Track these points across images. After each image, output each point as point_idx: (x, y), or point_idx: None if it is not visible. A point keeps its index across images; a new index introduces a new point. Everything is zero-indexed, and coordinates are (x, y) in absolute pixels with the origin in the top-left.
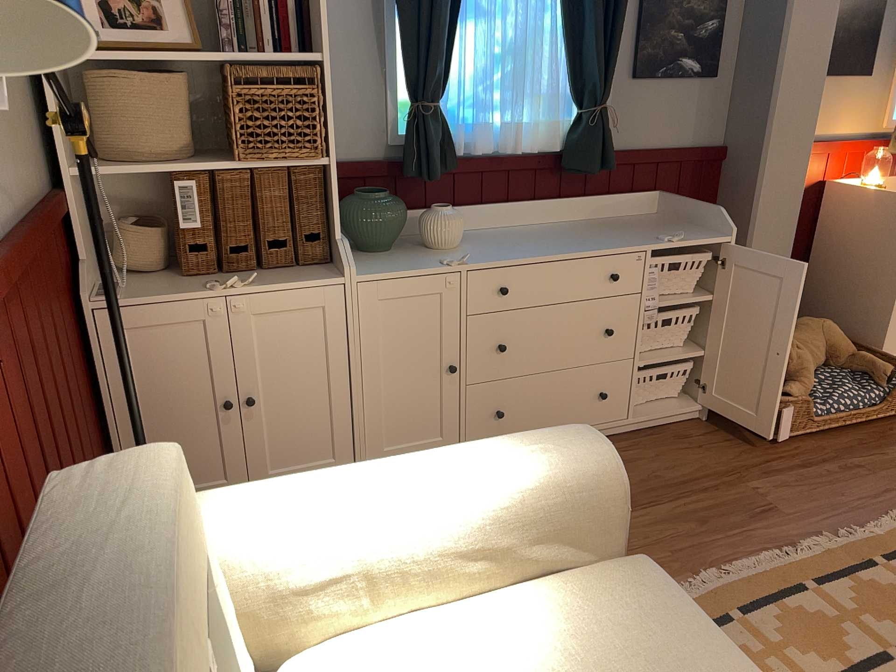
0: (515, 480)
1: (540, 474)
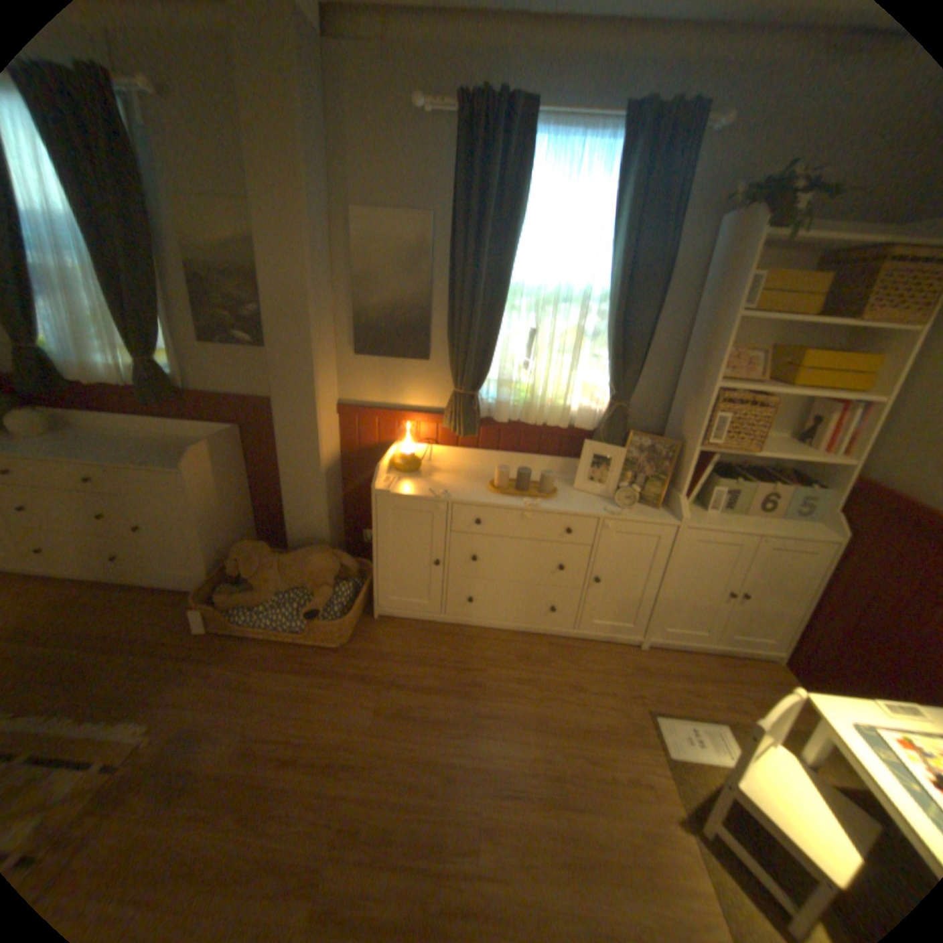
0: None
1: None
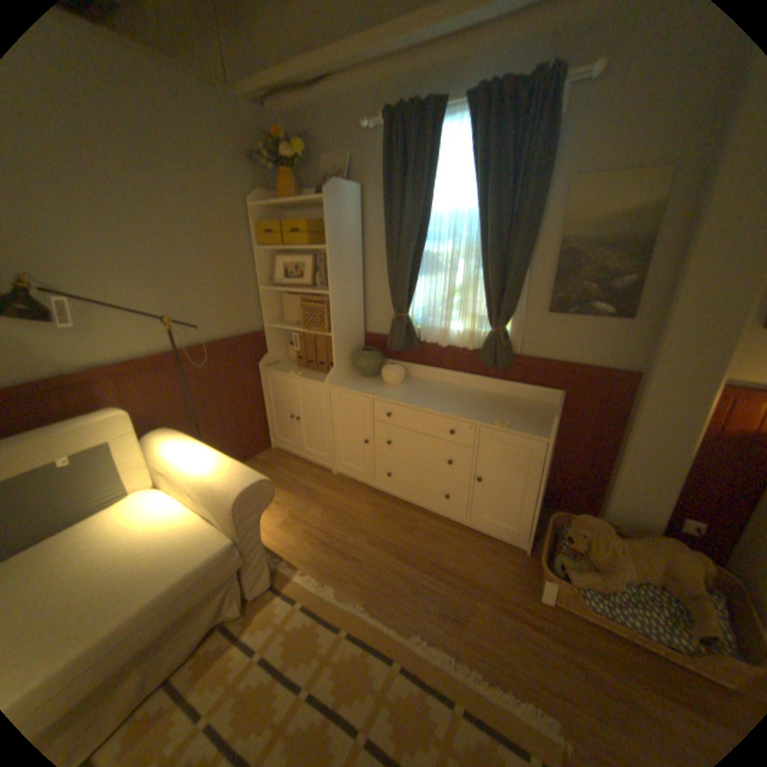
0: (209, 479)
1: (215, 483)
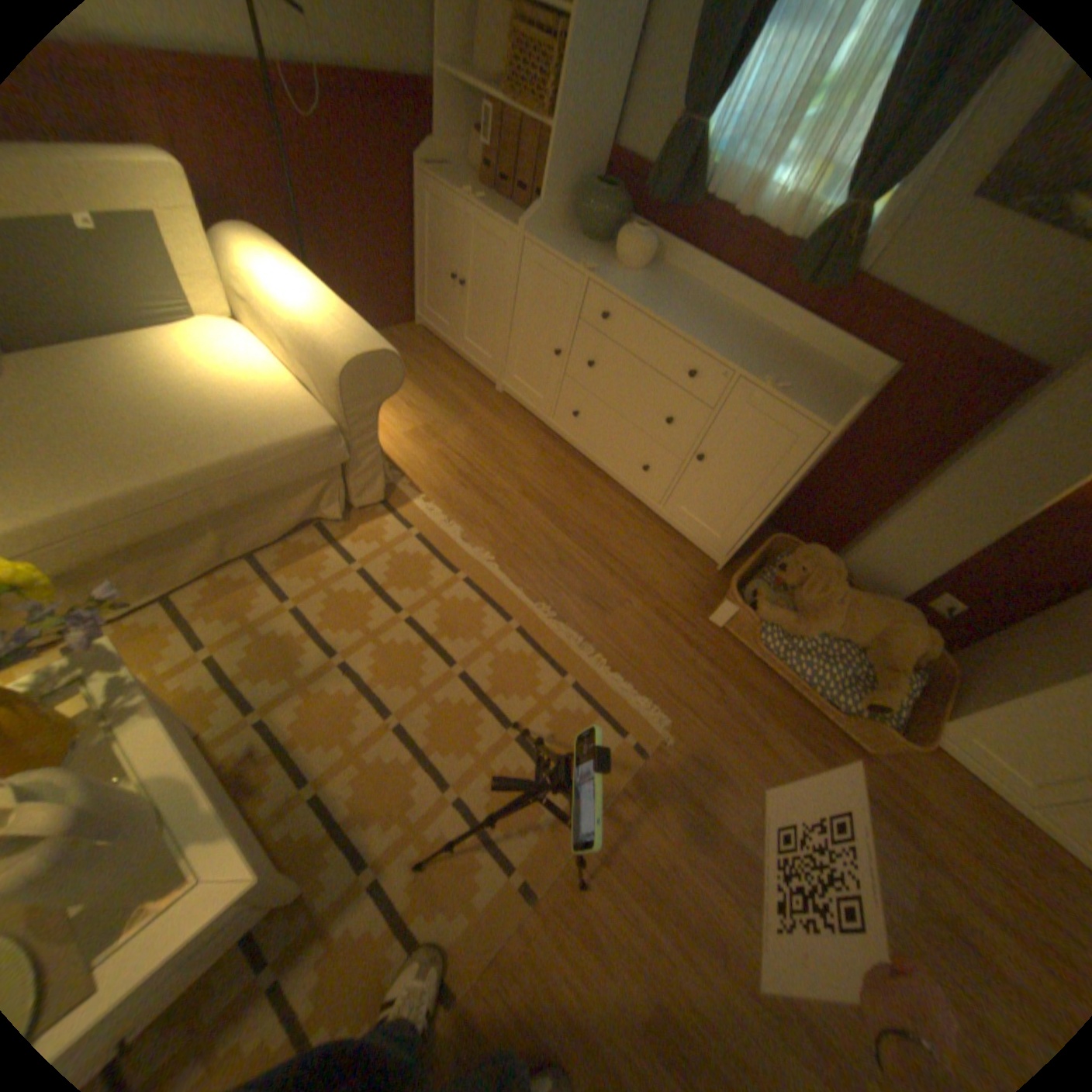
0: (310, 326)
1: (319, 334)
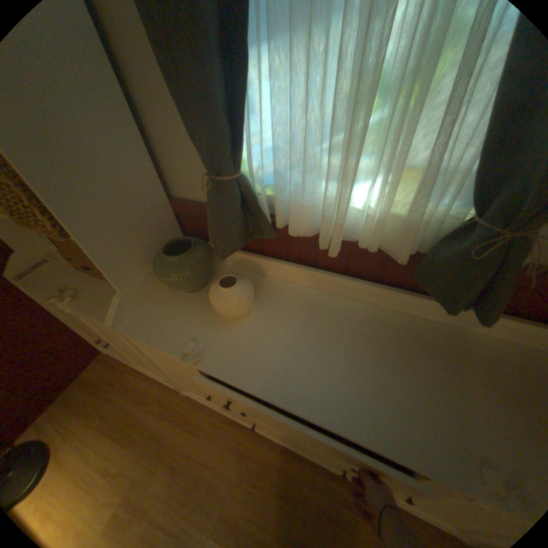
0: None
1: None
